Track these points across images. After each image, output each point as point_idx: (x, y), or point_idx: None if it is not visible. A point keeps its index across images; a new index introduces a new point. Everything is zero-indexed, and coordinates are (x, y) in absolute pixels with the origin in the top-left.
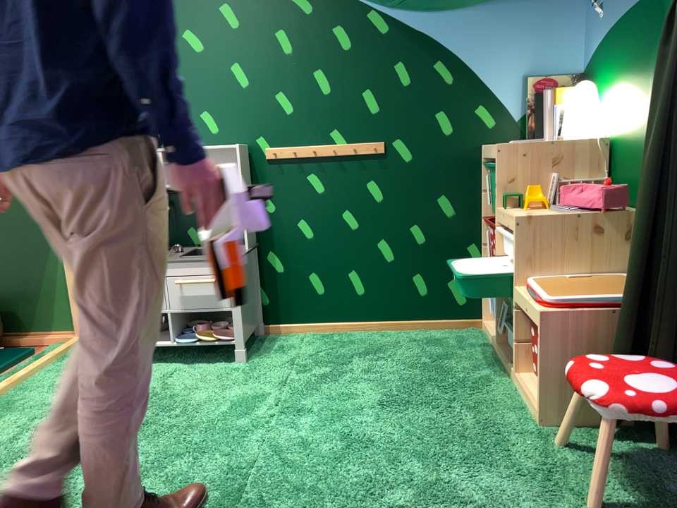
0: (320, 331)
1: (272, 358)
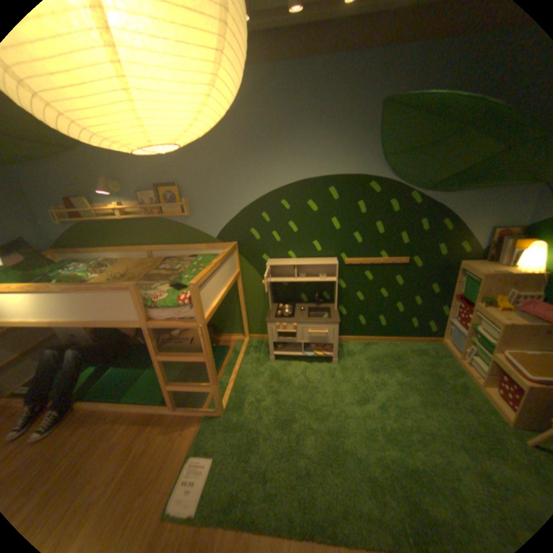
0: (361, 341)
1: (347, 360)
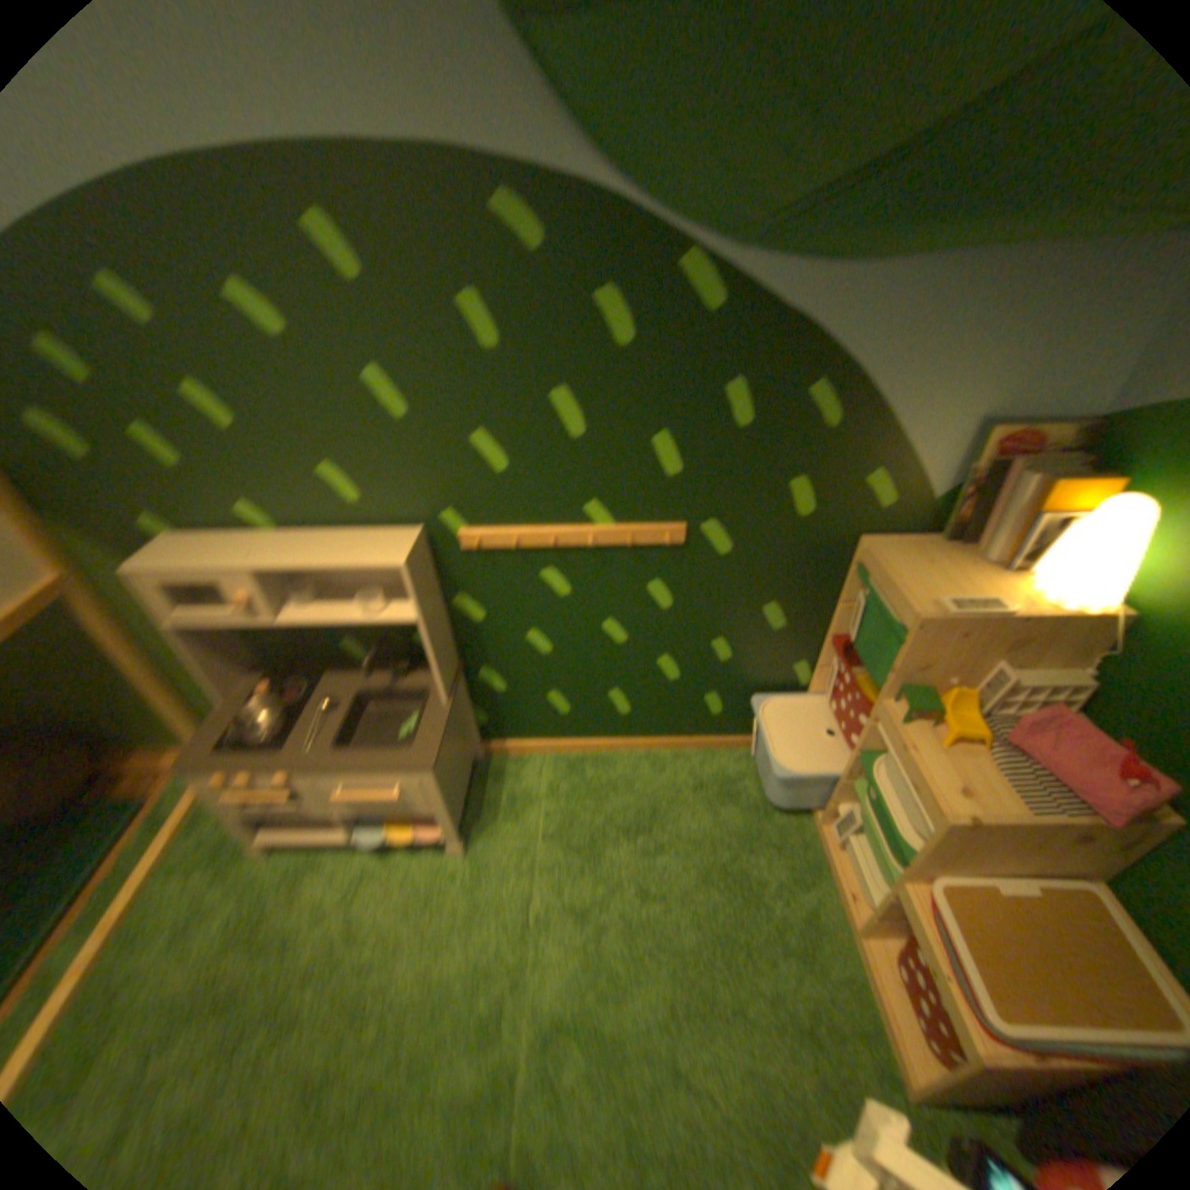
0: (566, 750)
1: (503, 834)
